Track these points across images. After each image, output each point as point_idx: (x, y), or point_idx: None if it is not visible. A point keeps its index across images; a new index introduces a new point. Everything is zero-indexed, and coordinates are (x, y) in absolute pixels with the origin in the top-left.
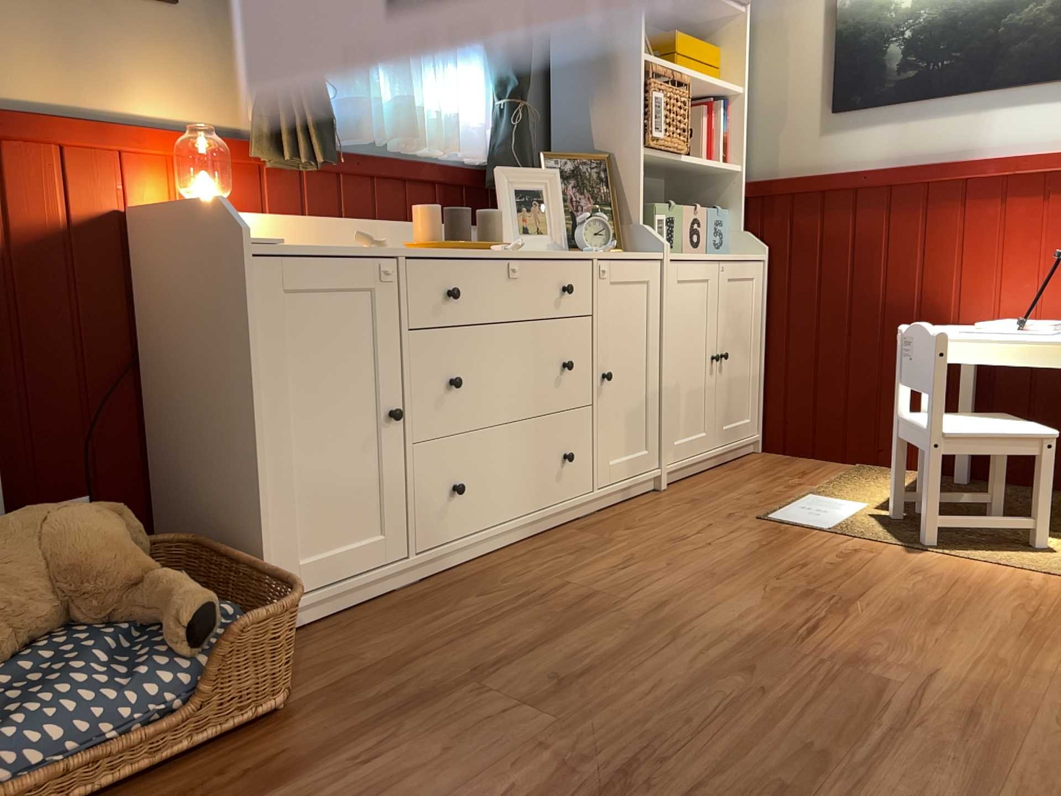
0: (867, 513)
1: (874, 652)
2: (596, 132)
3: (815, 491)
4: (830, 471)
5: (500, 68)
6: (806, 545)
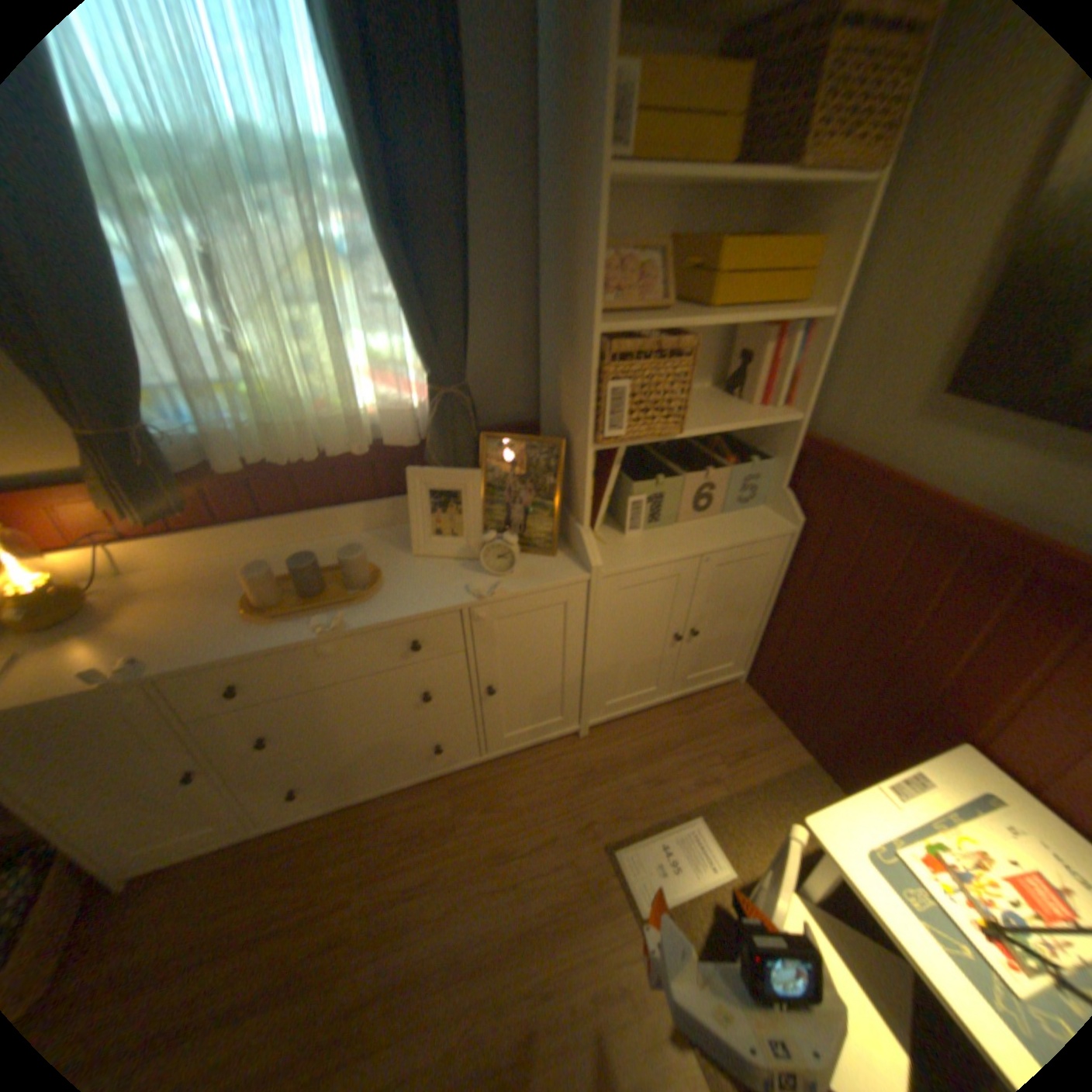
0: (716, 905)
1: None
2: (564, 402)
3: (713, 813)
4: (774, 765)
5: (416, 347)
6: (593, 945)
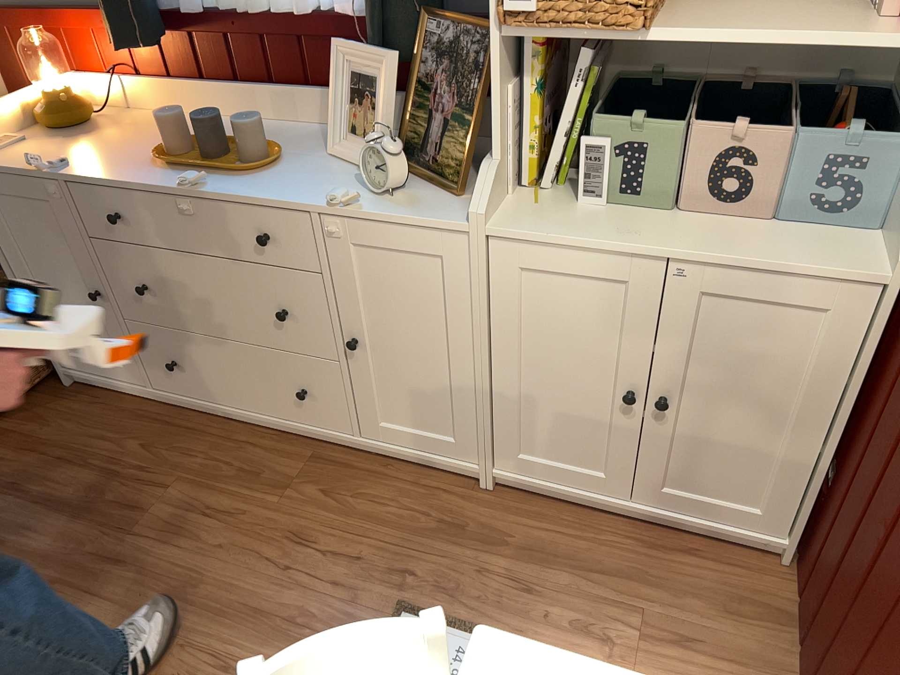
0: None
1: None
2: None
3: None
4: None
5: None
6: None
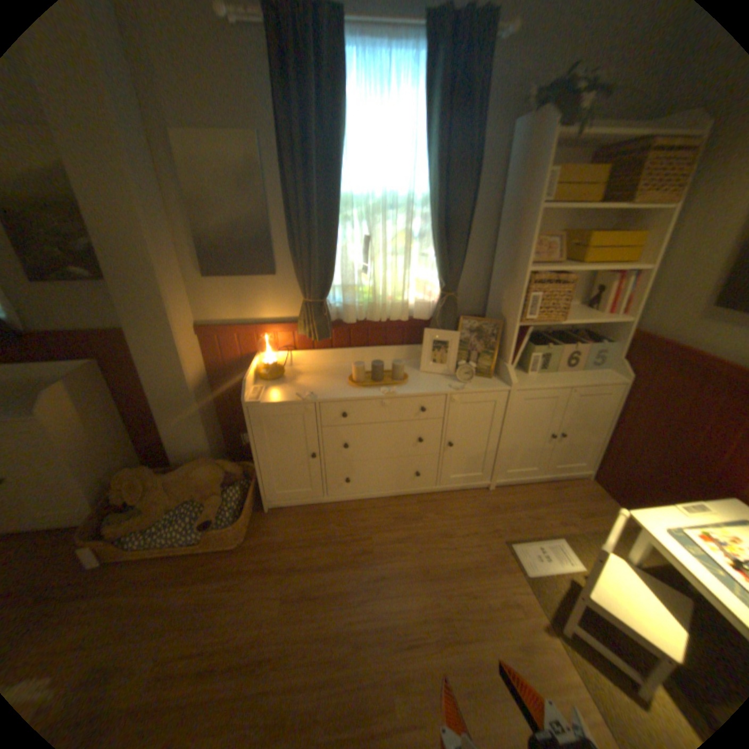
0: (573, 580)
1: (417, 686)
2: (503, 304)
3: (571, 539)
4: (612, 524)
5: (439, 275)
6: (500, 583)
